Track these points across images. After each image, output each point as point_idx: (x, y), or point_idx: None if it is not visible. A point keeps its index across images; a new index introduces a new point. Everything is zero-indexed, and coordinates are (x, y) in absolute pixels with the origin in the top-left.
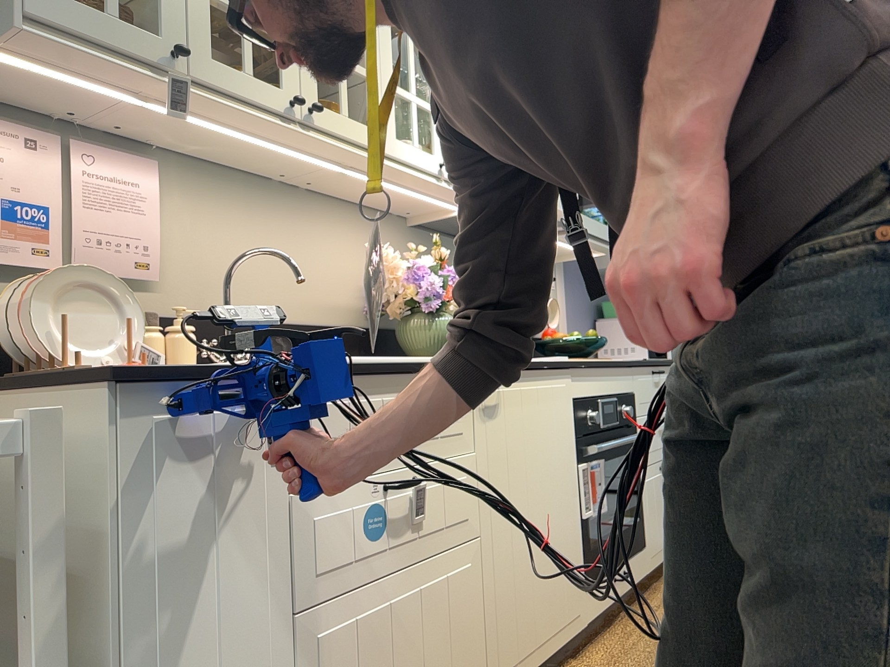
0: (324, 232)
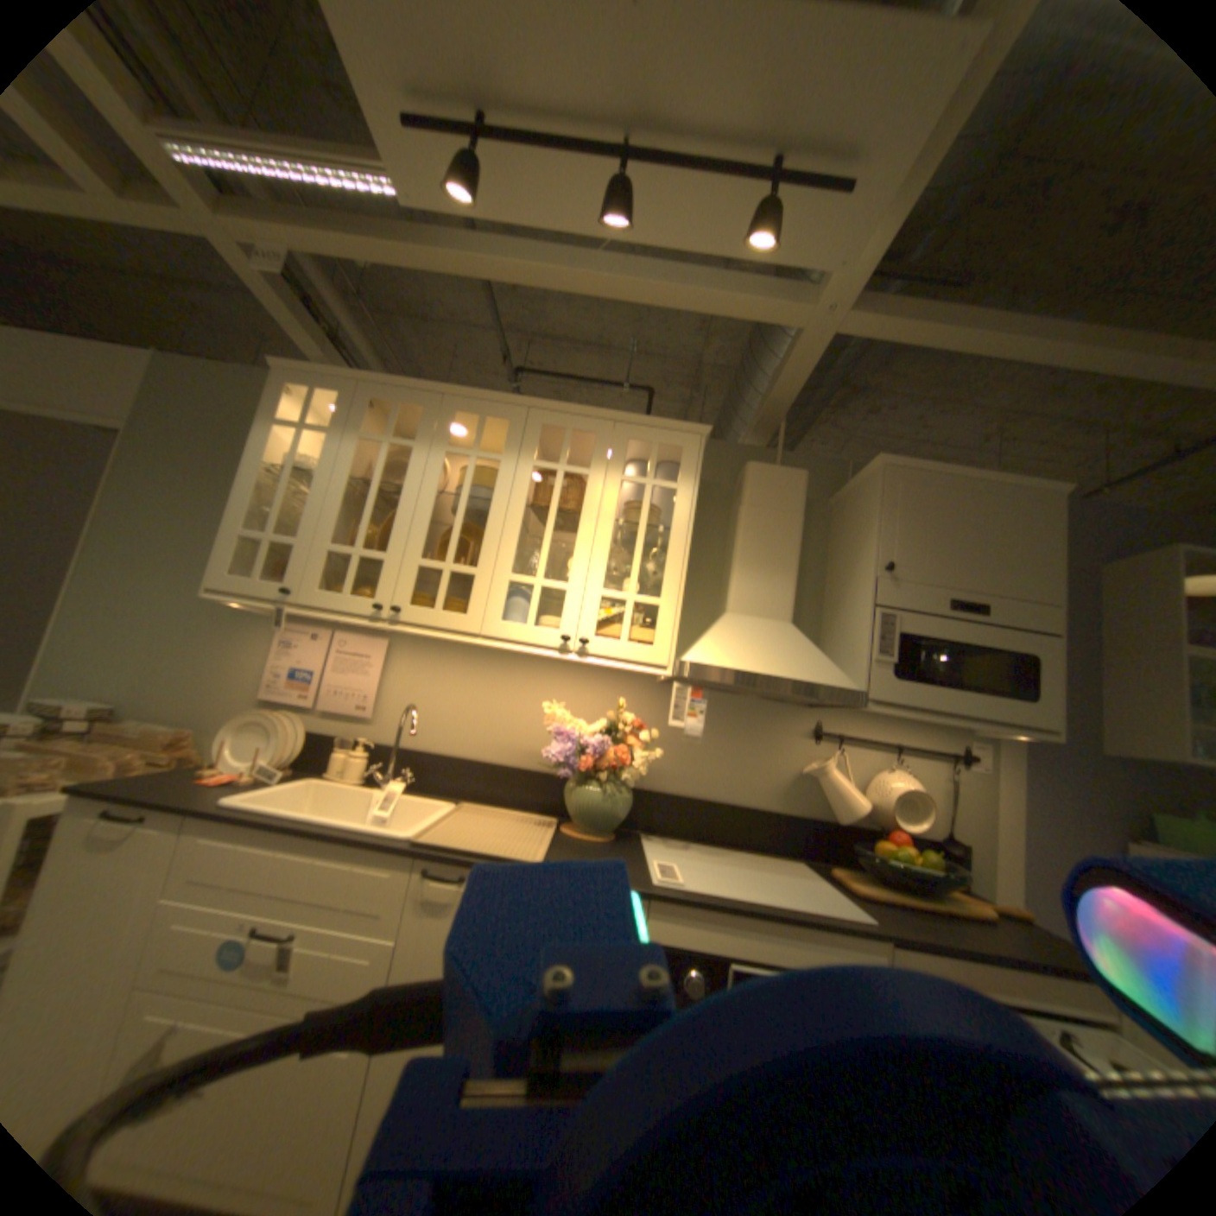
0: (536, 688)
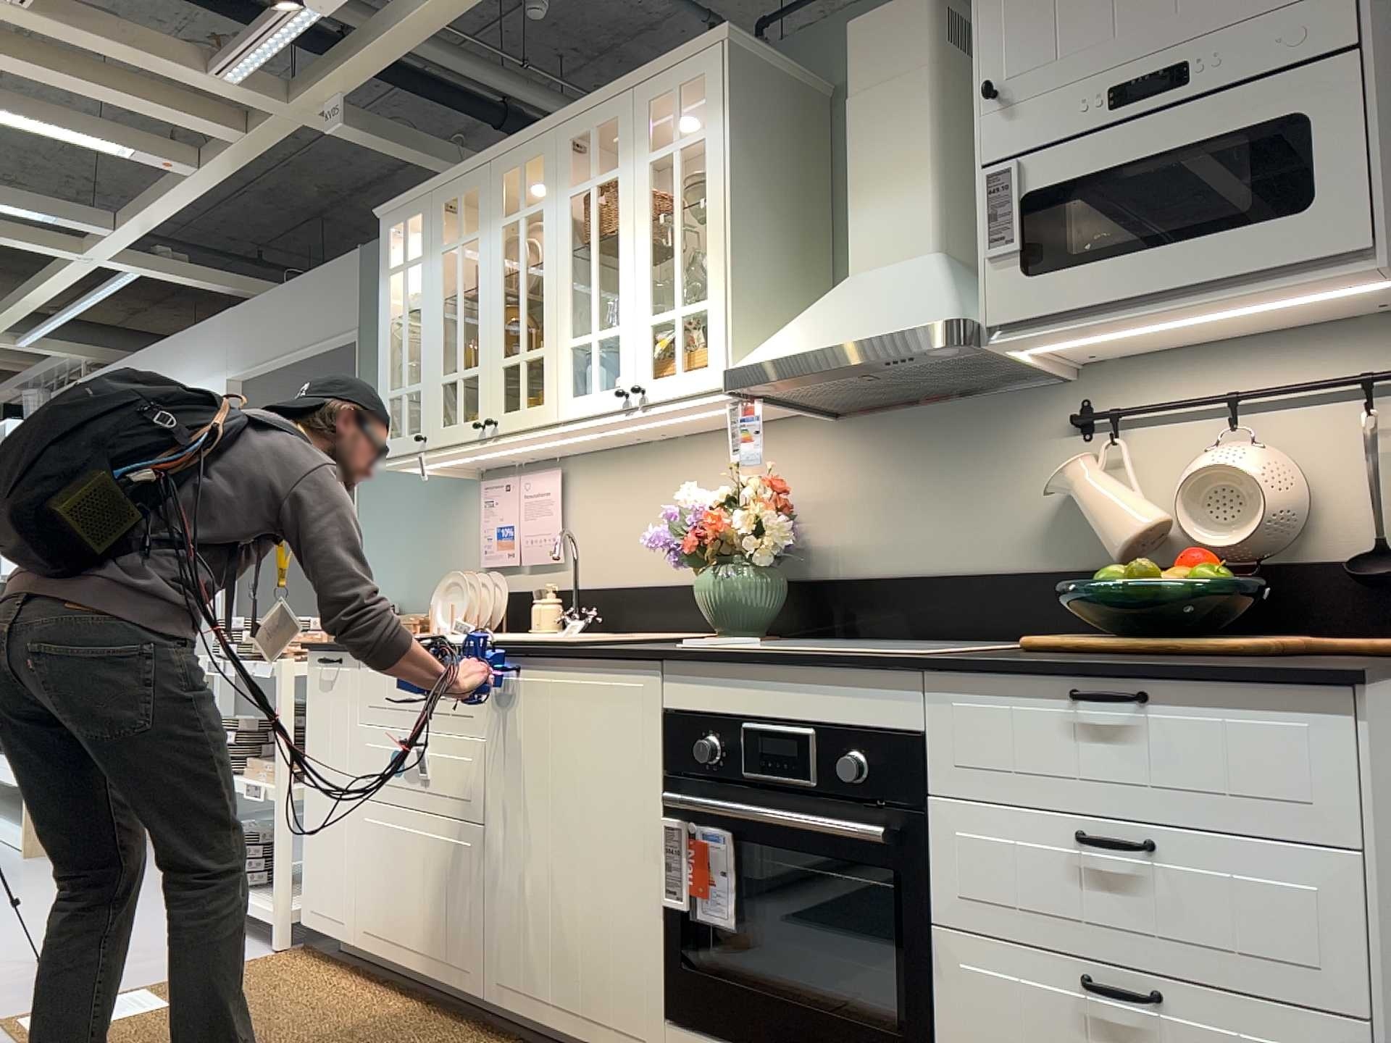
0: (701, 475)
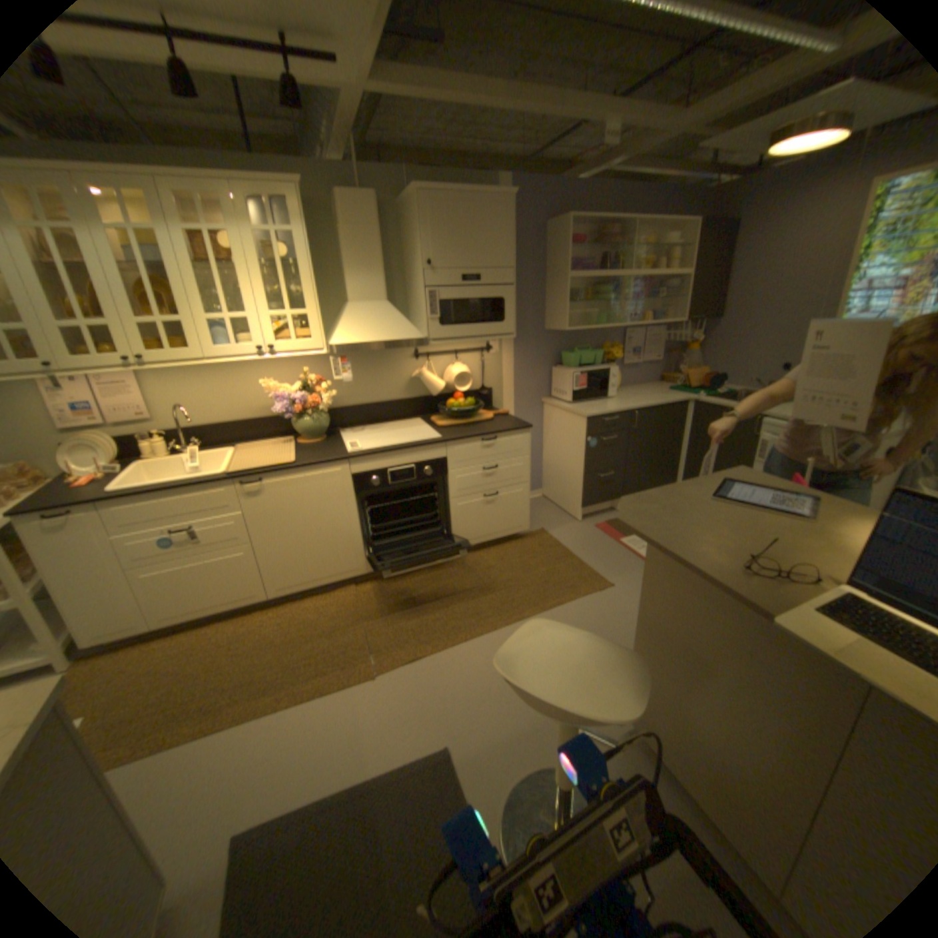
0: (251, 372)
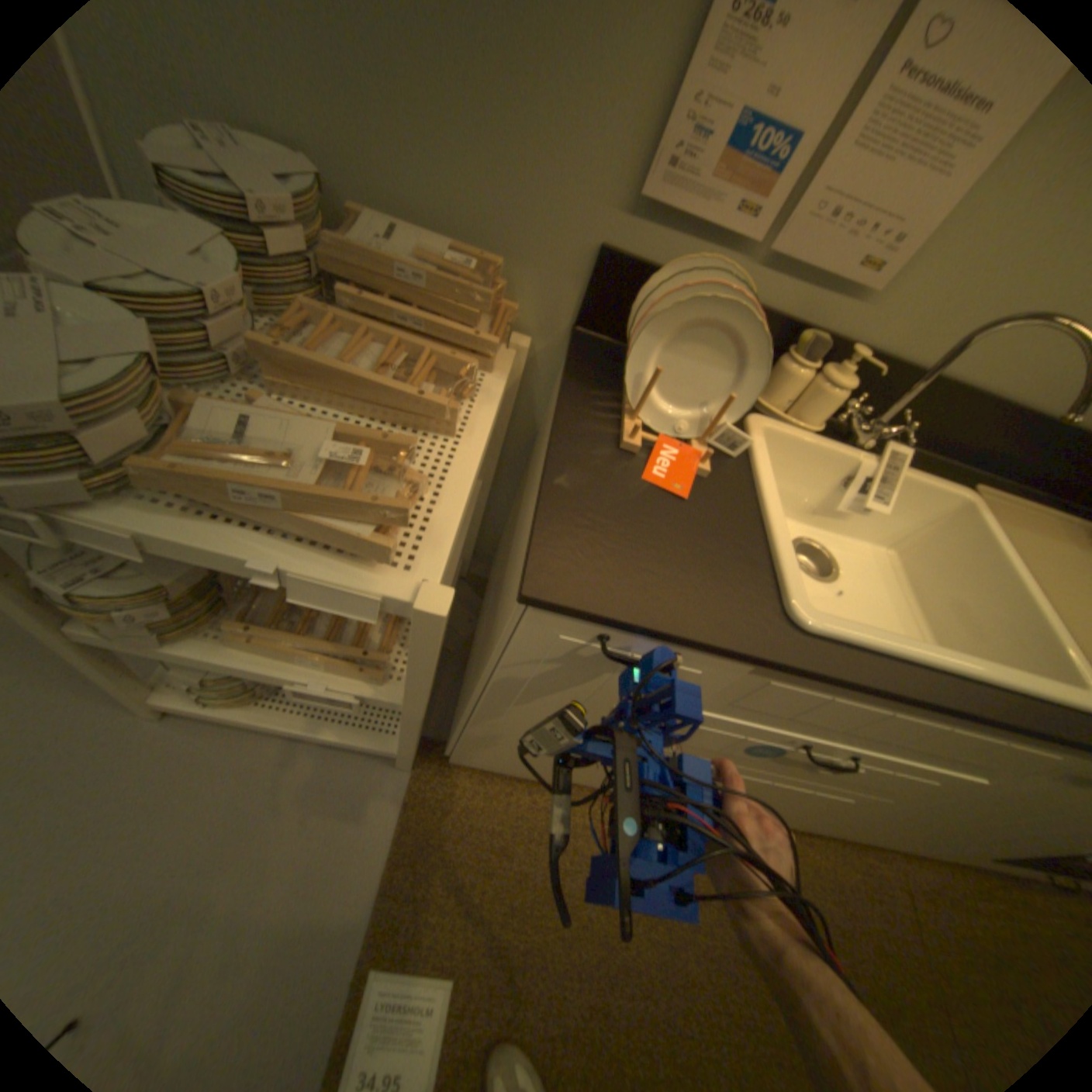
0: None
